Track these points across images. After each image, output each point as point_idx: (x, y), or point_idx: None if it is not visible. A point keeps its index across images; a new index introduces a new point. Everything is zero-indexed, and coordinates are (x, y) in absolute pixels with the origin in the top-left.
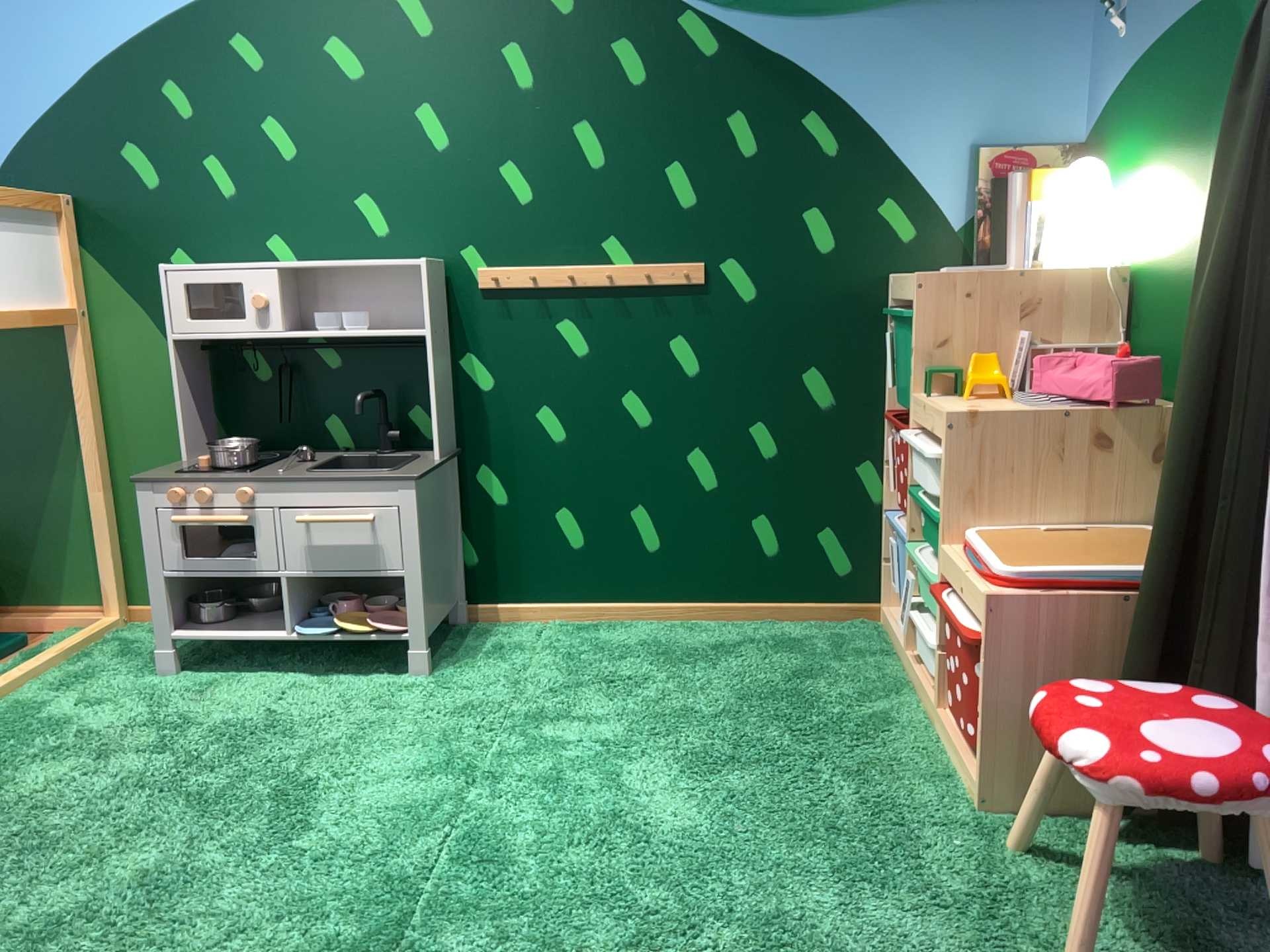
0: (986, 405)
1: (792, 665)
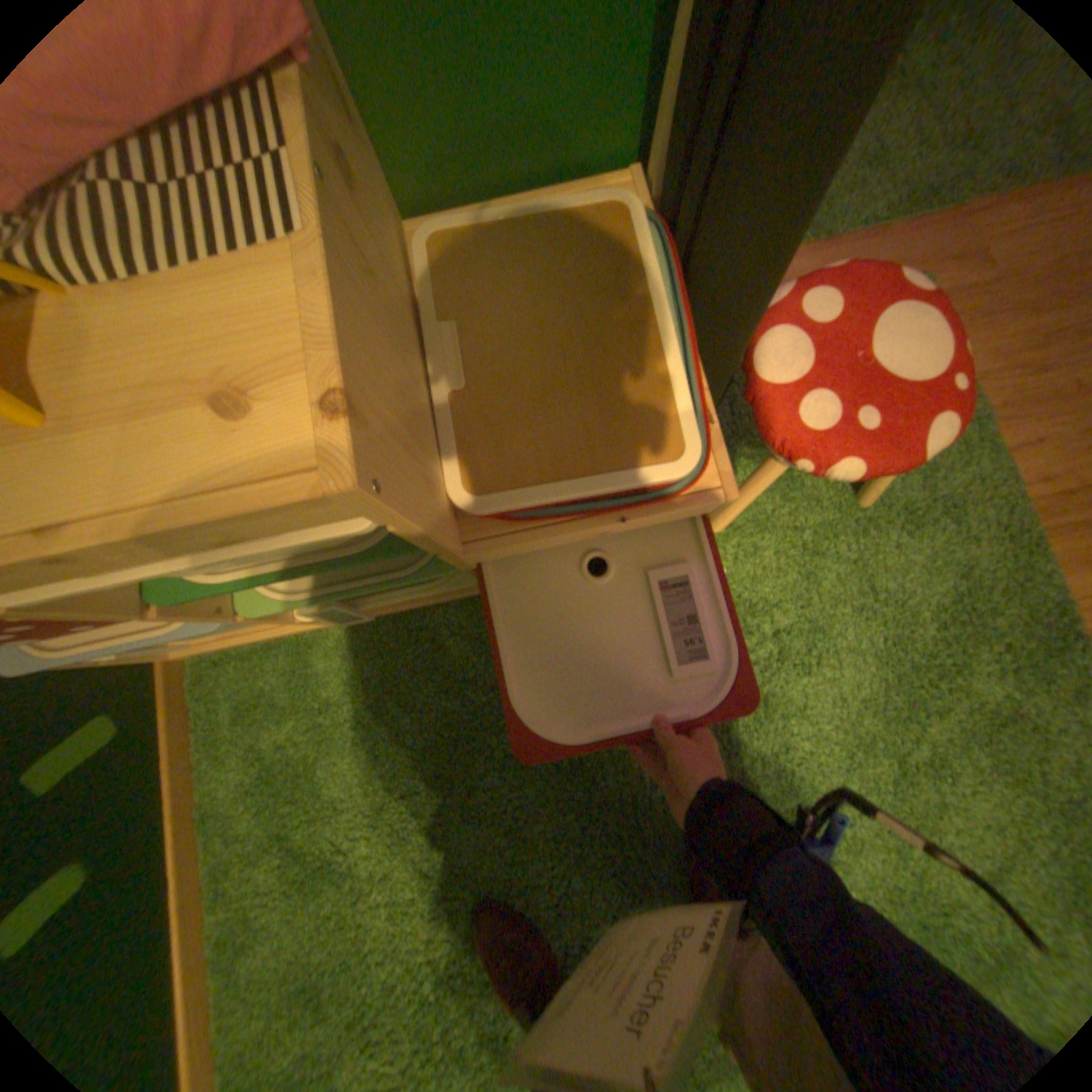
0: (157, 357)
1: (352, 766)
